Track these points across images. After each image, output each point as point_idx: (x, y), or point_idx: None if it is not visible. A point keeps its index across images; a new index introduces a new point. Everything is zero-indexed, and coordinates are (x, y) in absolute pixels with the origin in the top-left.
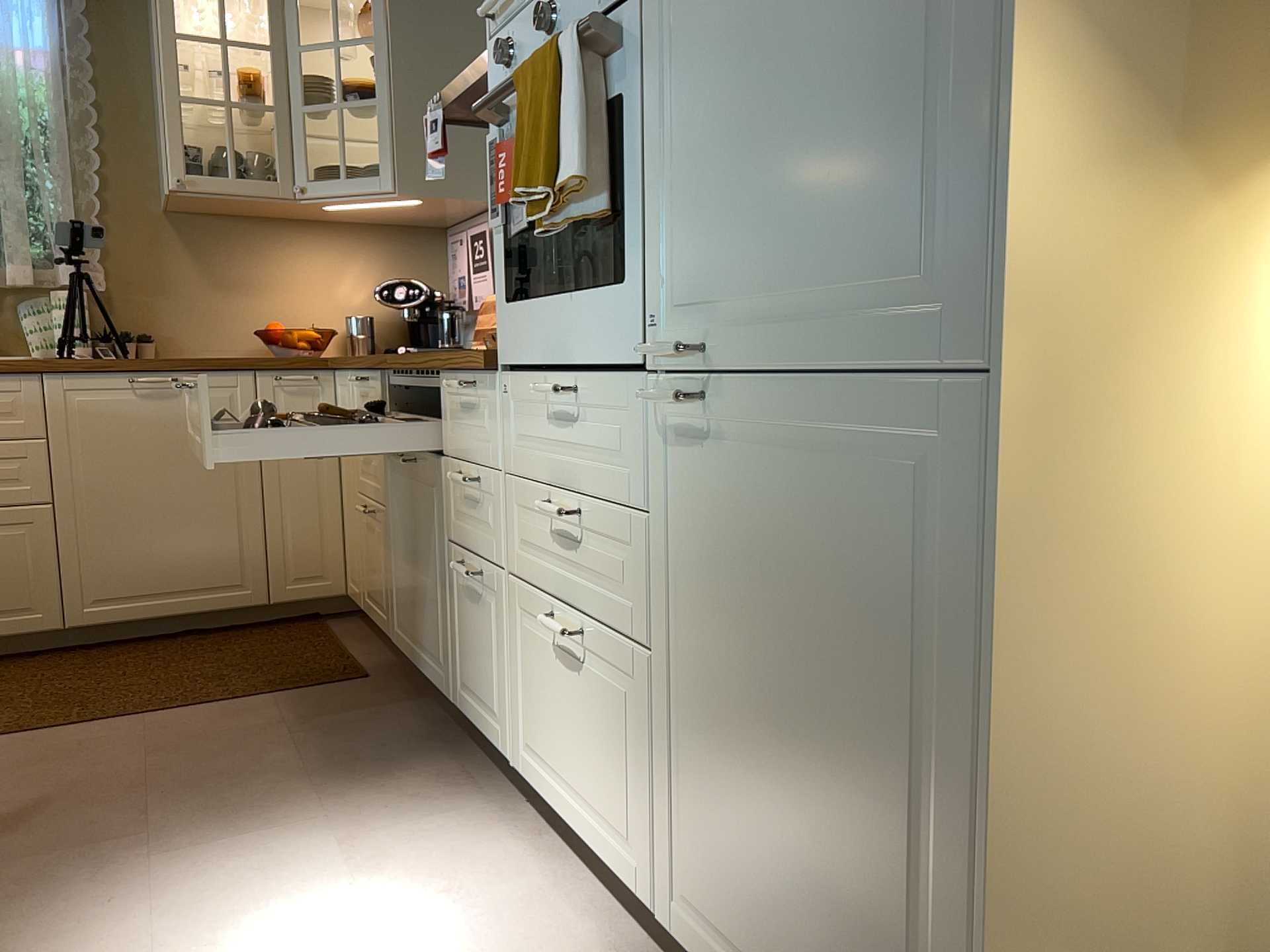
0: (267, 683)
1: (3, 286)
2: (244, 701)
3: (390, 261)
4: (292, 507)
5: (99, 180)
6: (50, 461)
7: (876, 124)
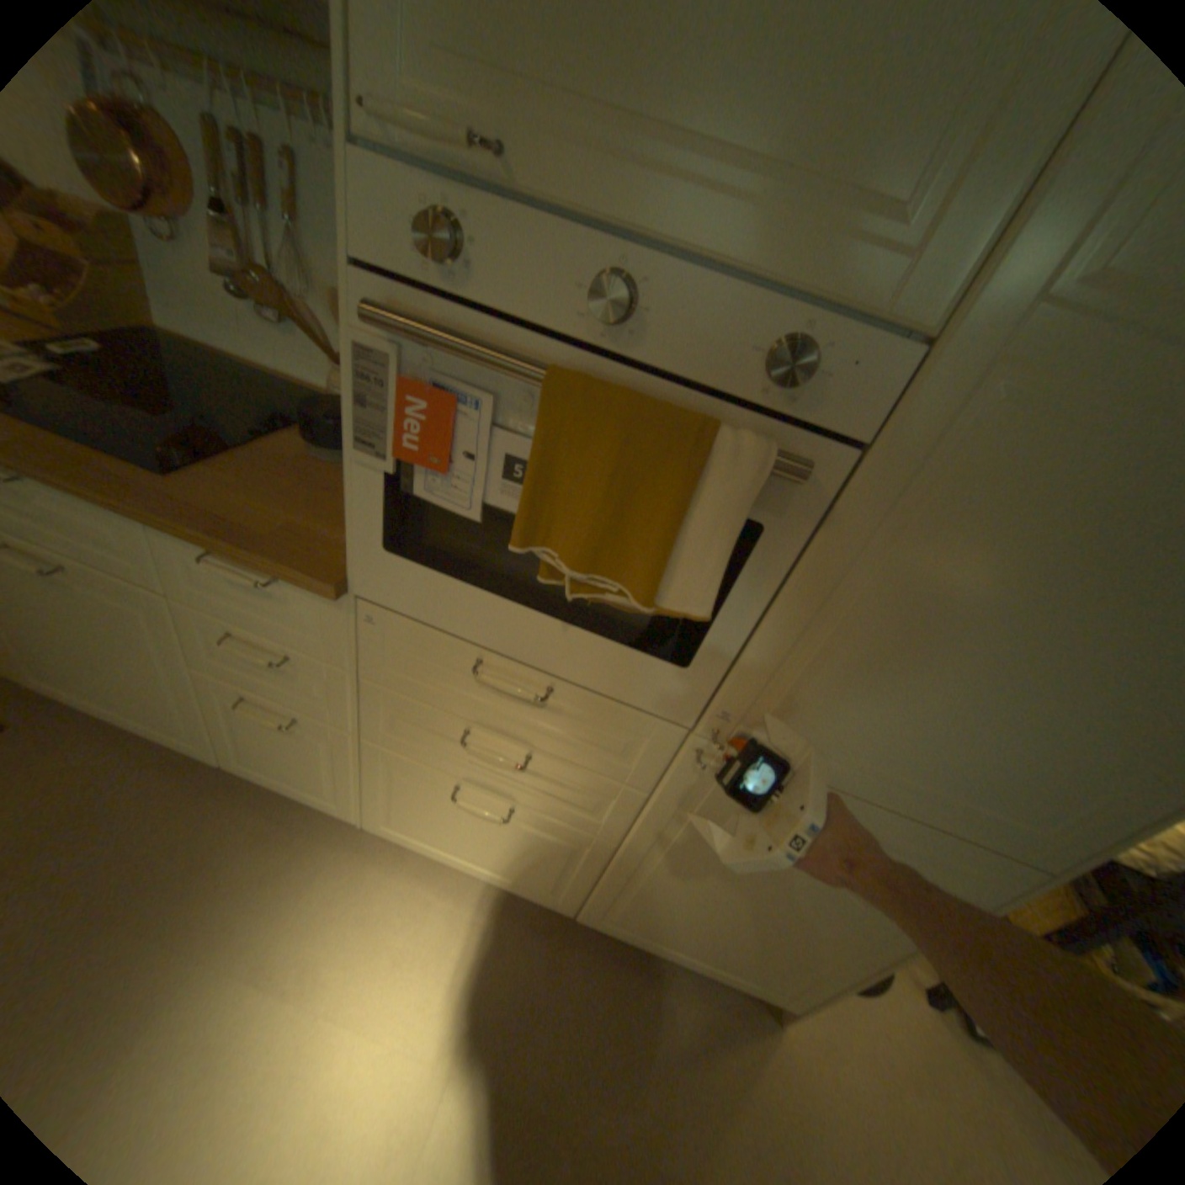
0: None
1: None
2: None
3: None
4: None
5: None
6: None
7: (1075, 753)
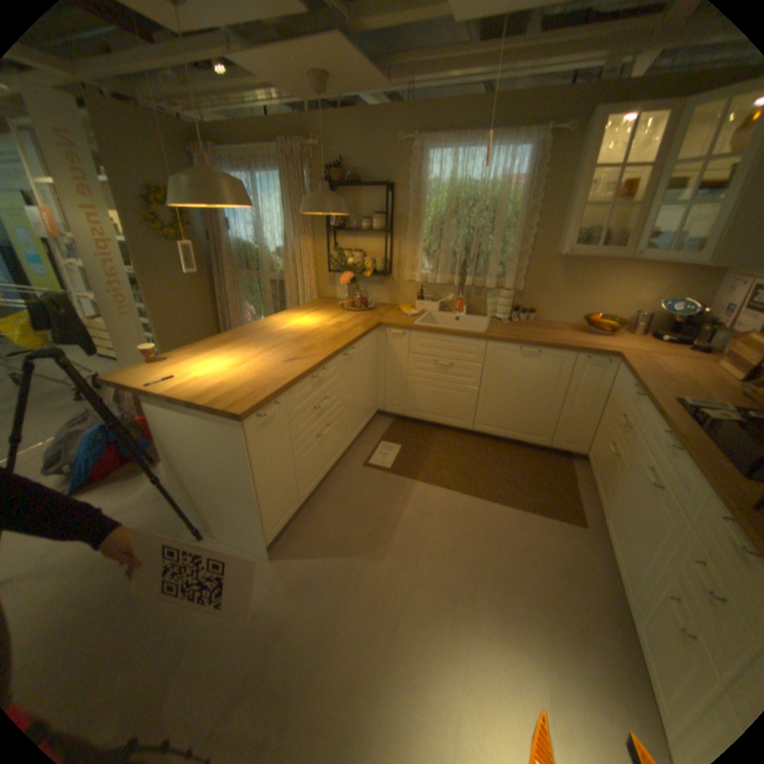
0: (539, 504)
1: (483, 285)
2: (527, 515)
3: (679, 280)
4: (575, 414)
5: (533, 240)
6: (482, 373)
7: None
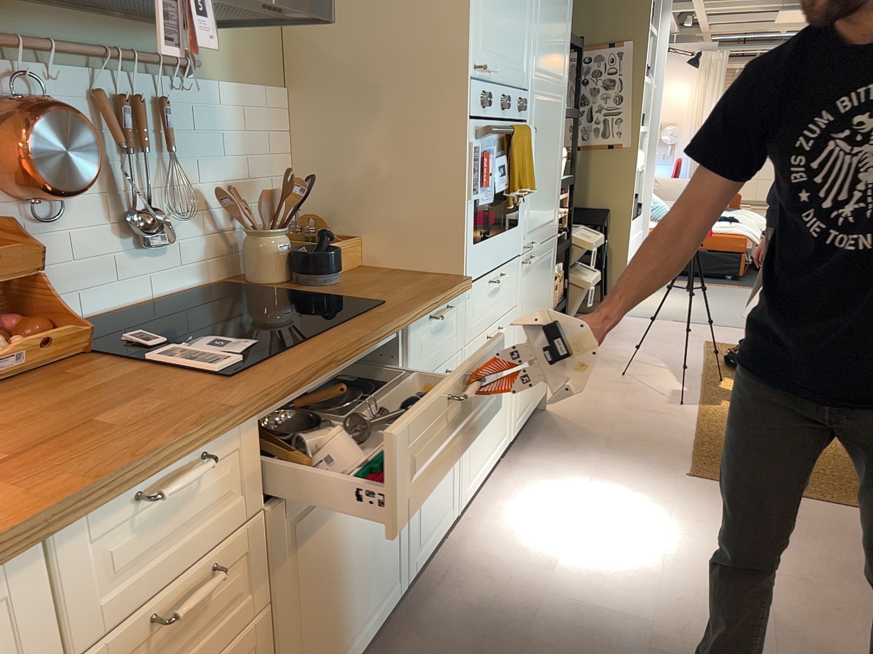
0: None
1: None
2: None
3: None
4: None
5: None
6: None
7: (552, 187)
